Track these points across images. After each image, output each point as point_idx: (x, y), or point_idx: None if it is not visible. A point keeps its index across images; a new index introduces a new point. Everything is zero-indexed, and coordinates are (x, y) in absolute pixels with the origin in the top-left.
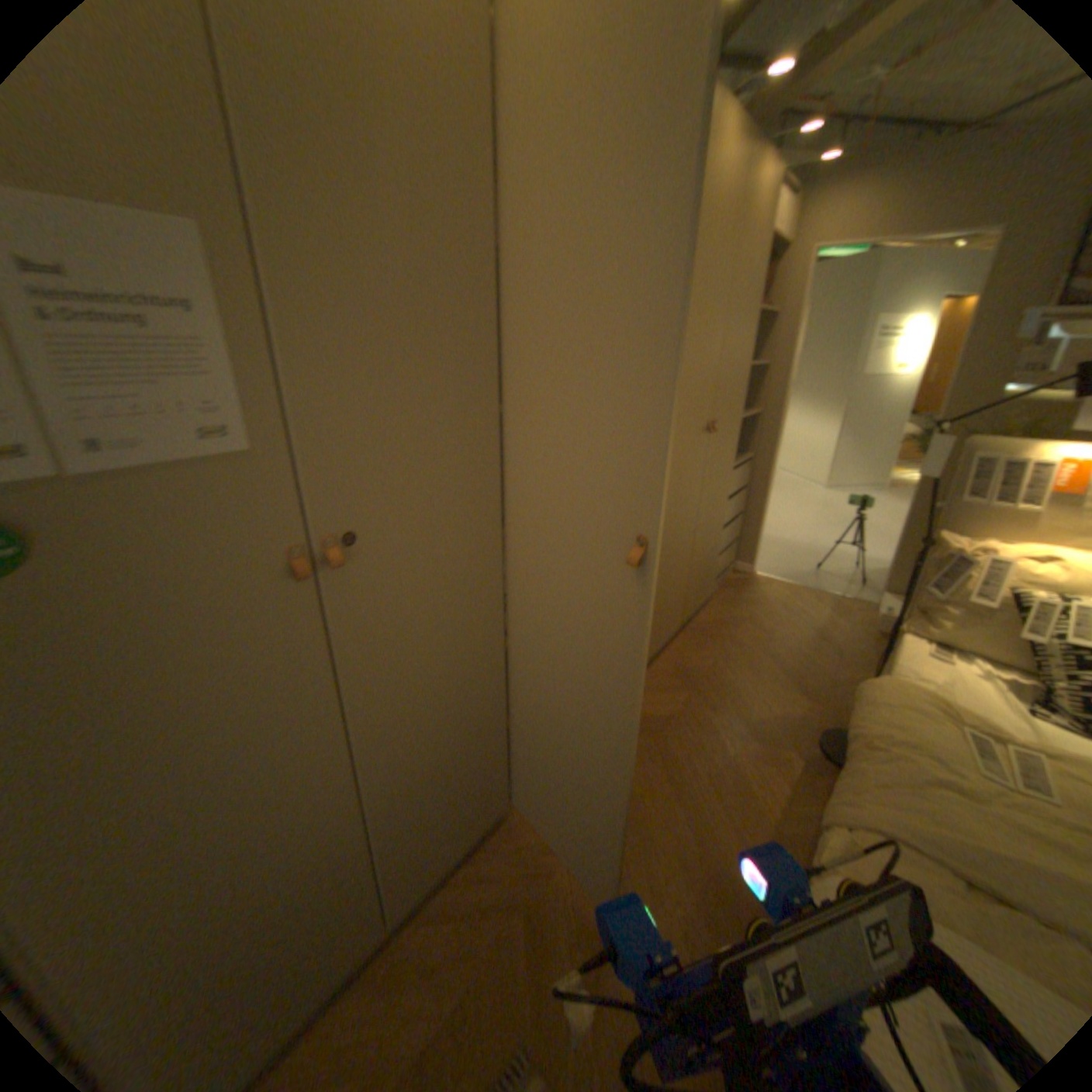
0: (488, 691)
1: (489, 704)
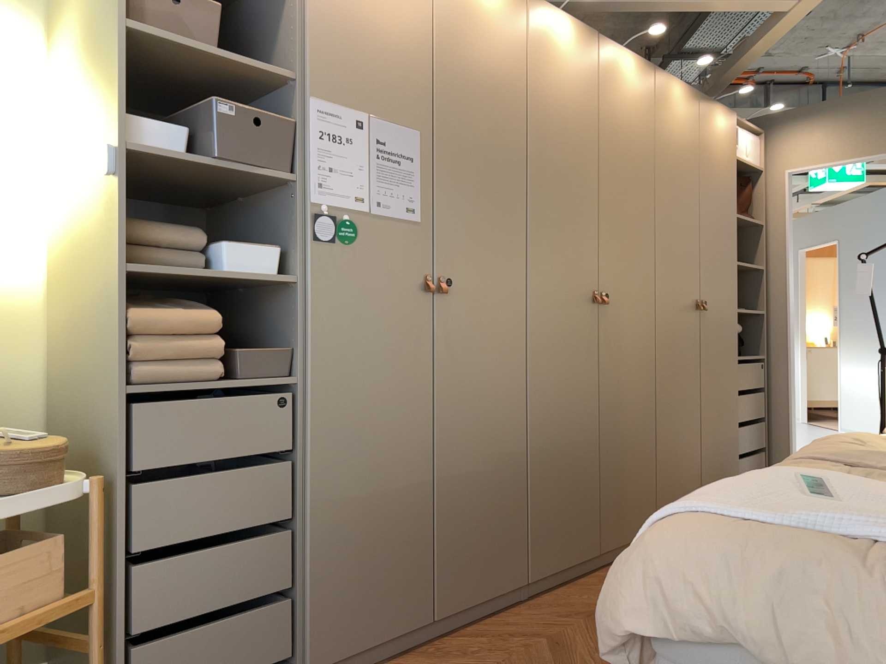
0: (515, 441)
1: (515, 454)
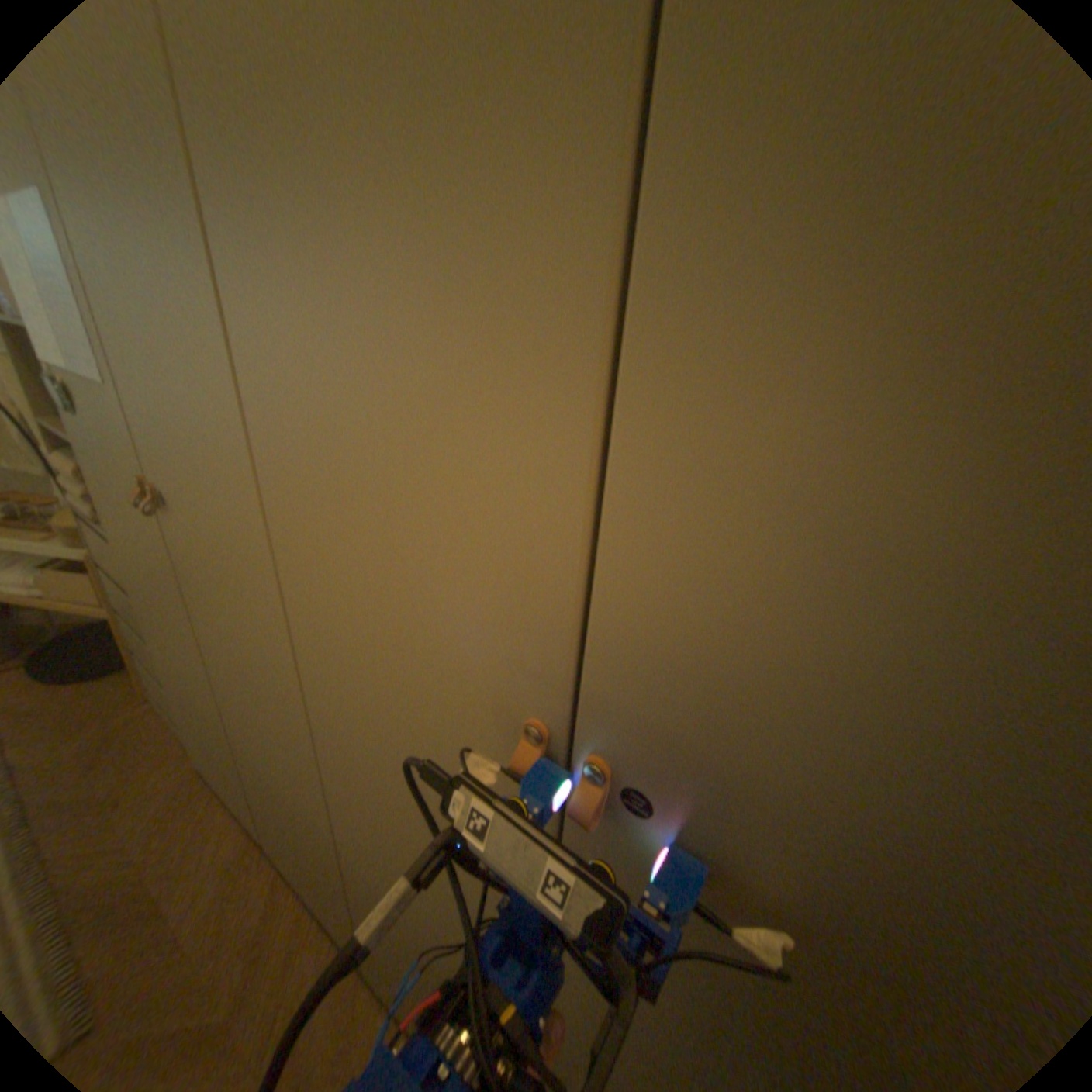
0: (309, 813)
1: (312, 829)
